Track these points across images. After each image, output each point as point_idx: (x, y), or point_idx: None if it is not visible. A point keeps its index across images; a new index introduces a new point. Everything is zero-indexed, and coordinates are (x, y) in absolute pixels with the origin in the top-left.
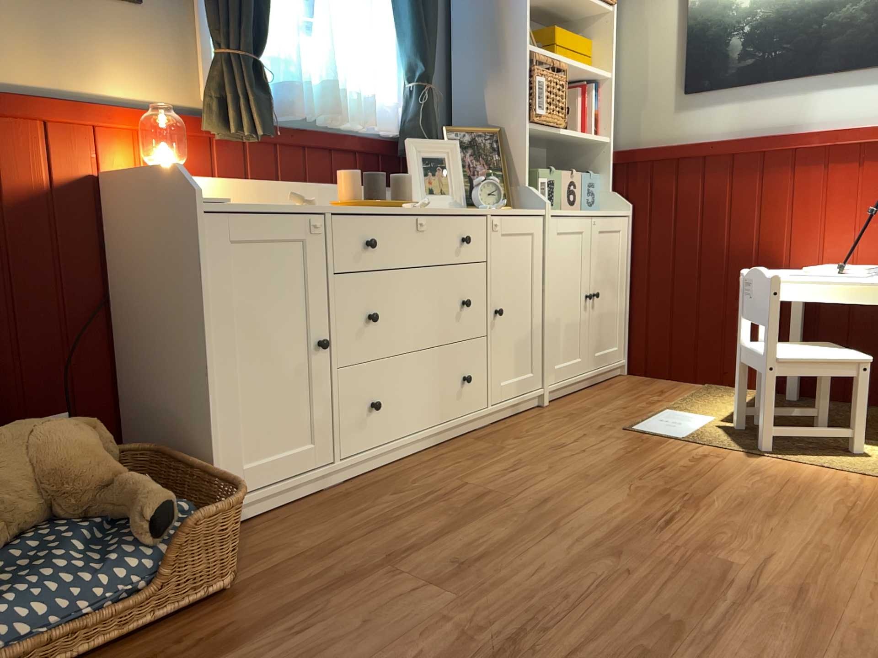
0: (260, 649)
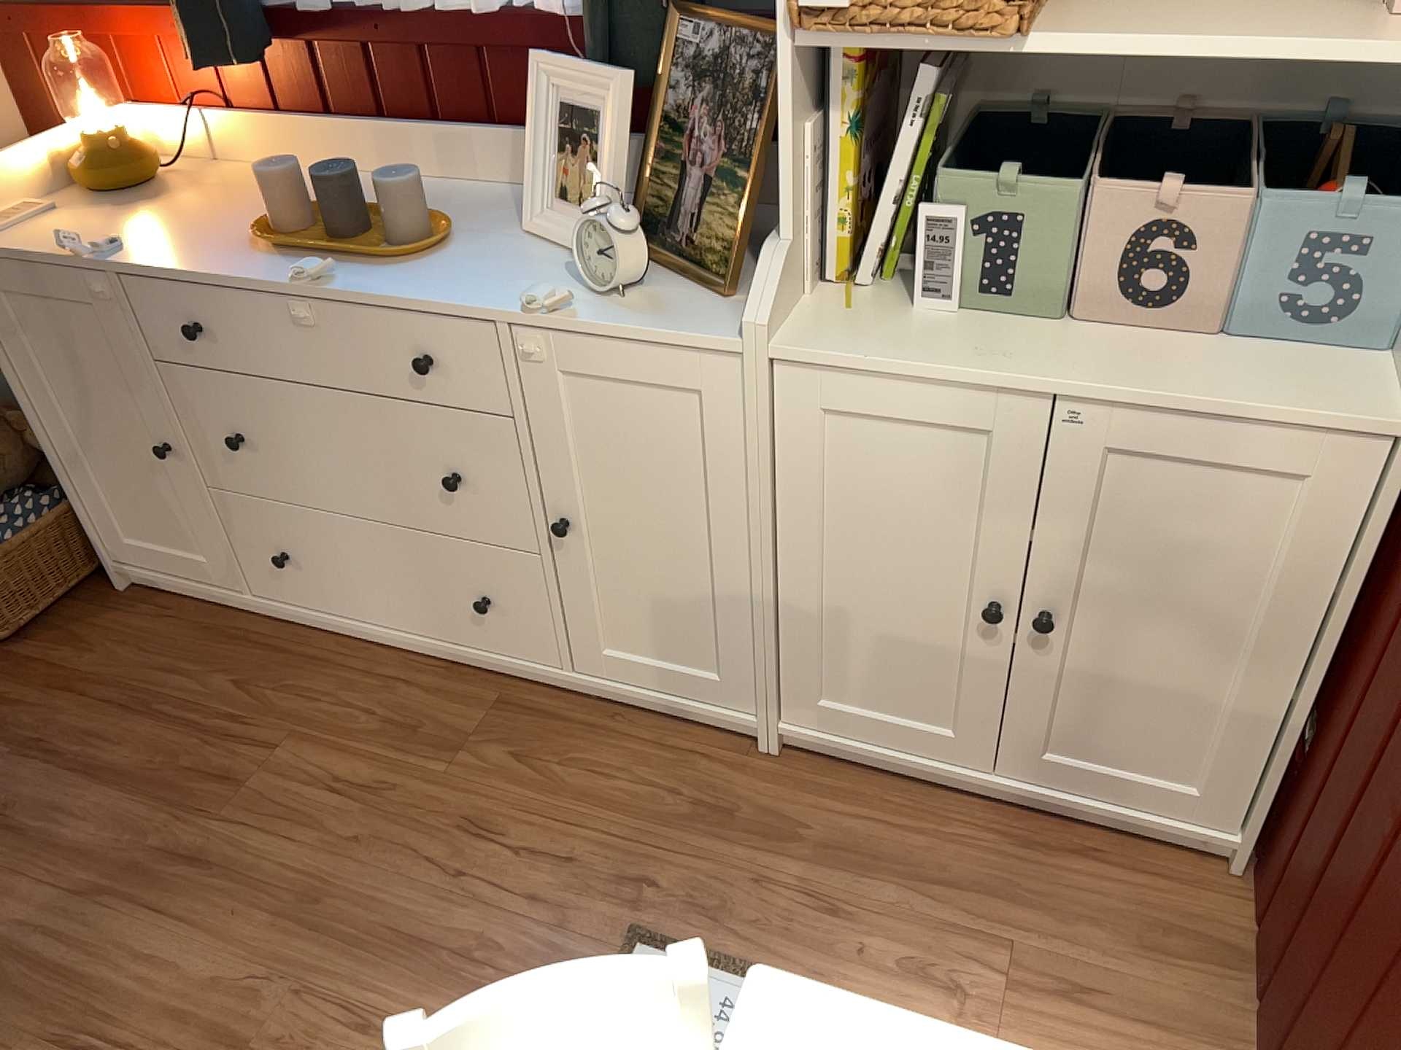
0: None
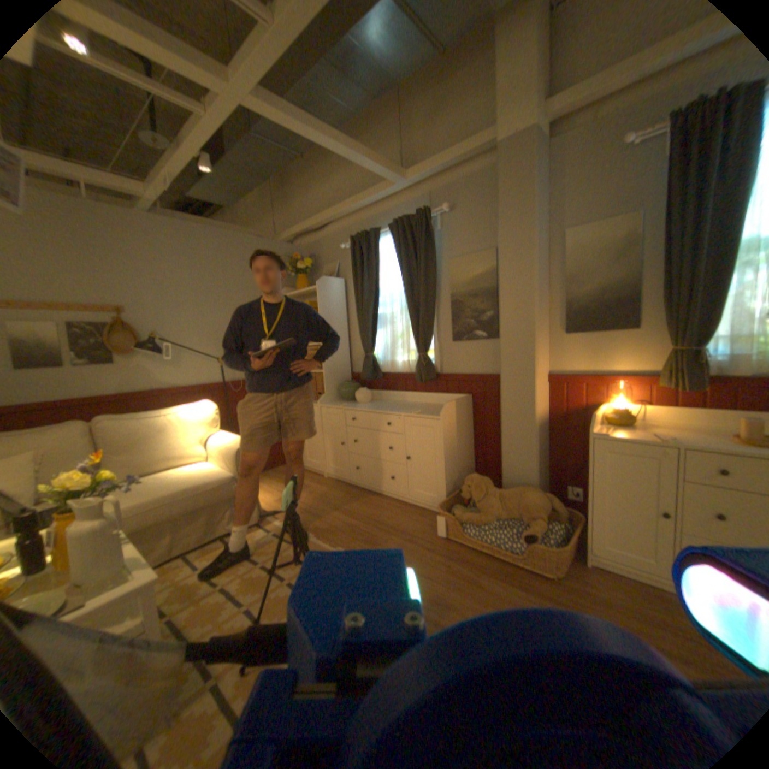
0: (529, 600)
